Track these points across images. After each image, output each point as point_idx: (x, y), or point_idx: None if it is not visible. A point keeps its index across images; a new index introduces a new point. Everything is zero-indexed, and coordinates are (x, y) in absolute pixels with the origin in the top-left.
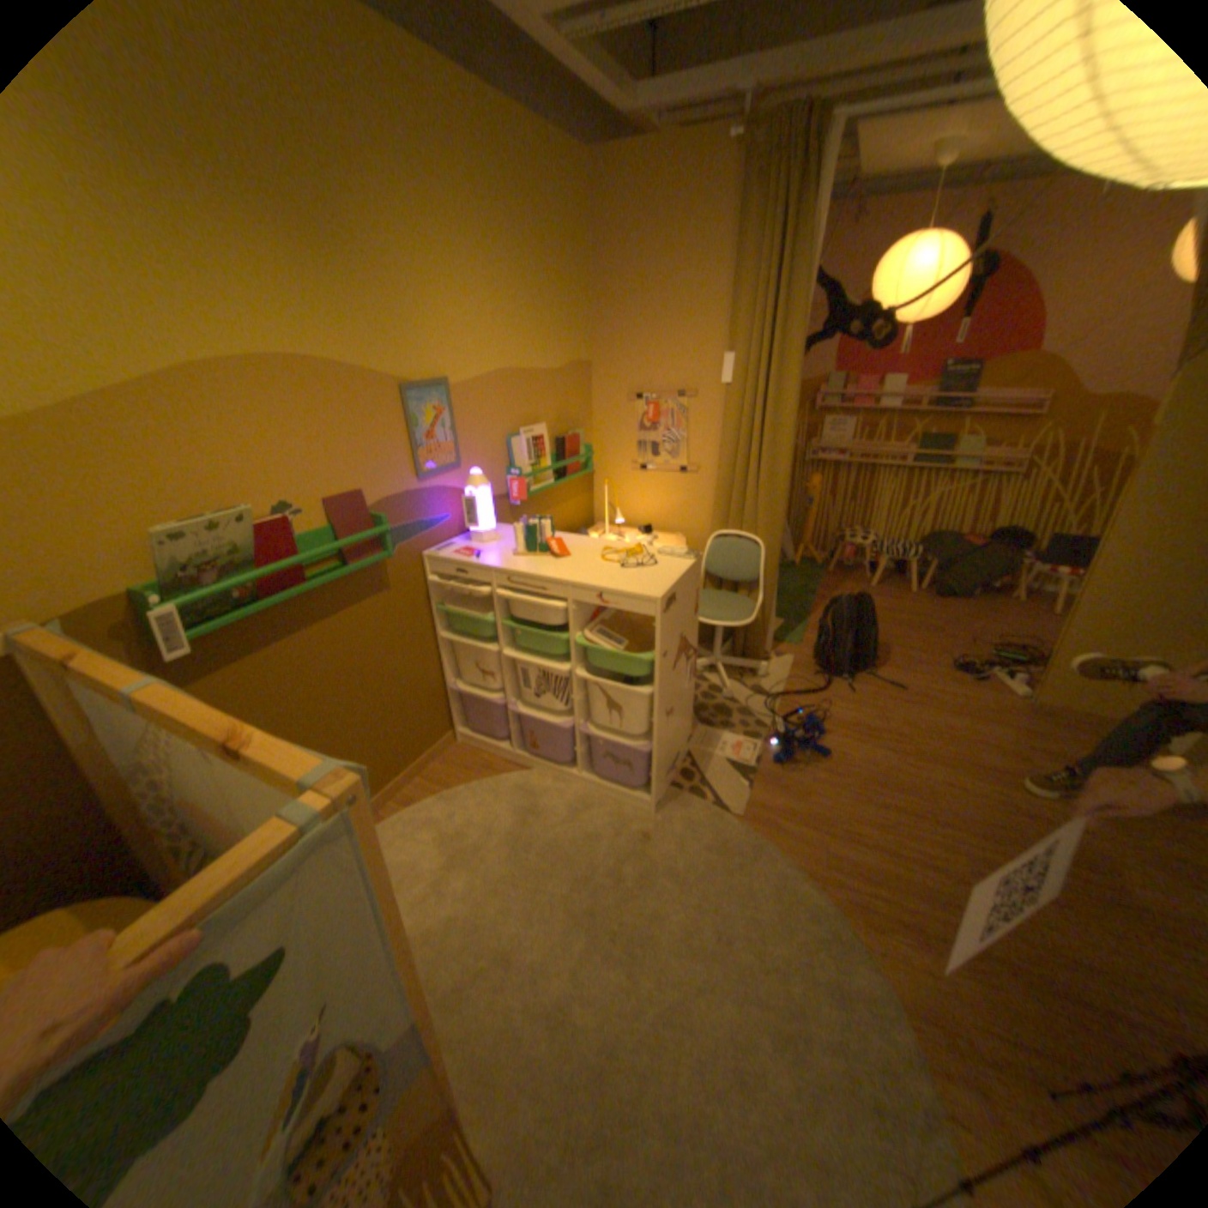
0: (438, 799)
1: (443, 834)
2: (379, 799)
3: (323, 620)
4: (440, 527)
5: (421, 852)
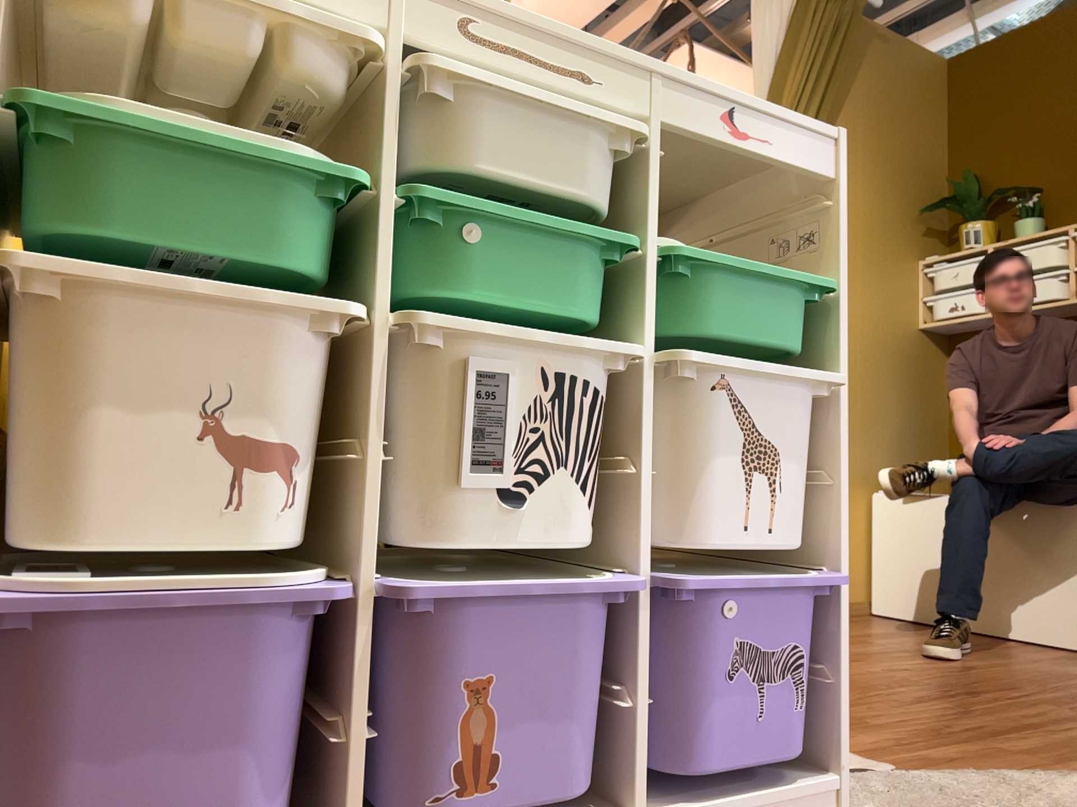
0: None
1: None
2: None
3: None
4: None
5: None
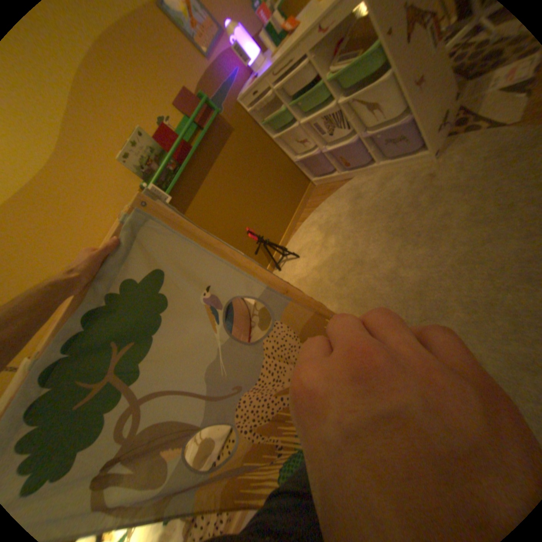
0: (315, 212)
1: (320, 224)
2: (291, 223)
3: (214, 161)
4: (236, 78)
5: (314, 235)
